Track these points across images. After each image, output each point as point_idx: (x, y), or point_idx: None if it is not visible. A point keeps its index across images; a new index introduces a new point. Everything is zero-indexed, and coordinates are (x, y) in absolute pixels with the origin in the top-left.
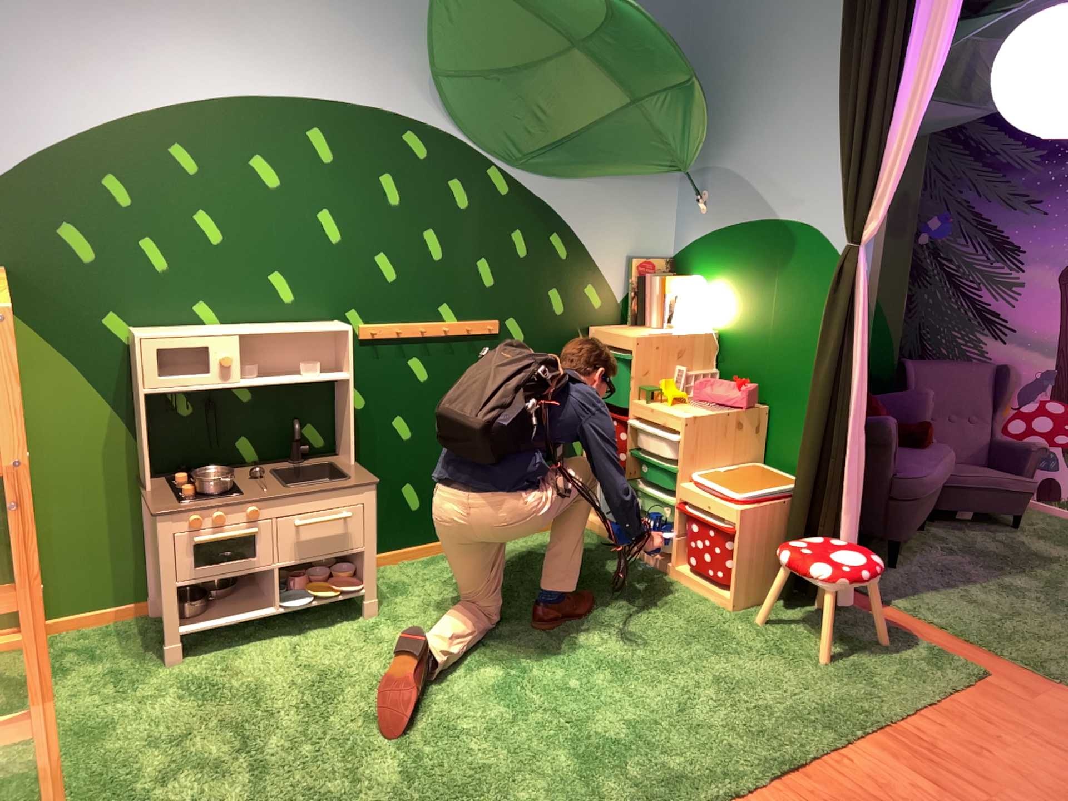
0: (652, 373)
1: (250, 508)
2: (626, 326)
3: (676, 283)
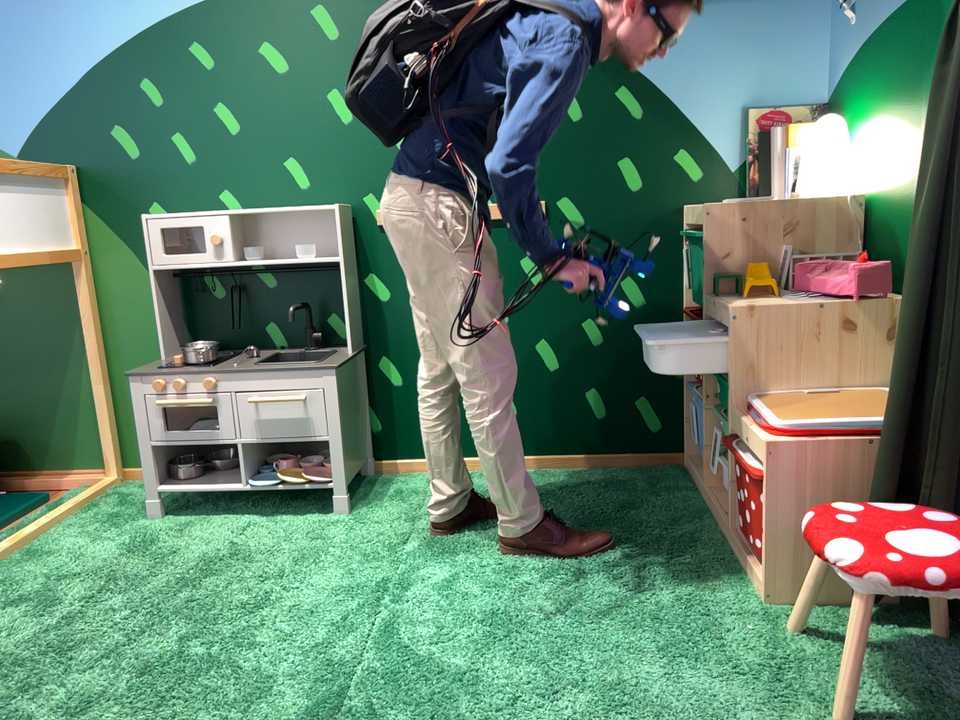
0: (741, 255)
1: (200, 380)
2: (745, 201)
3: (814, 130)
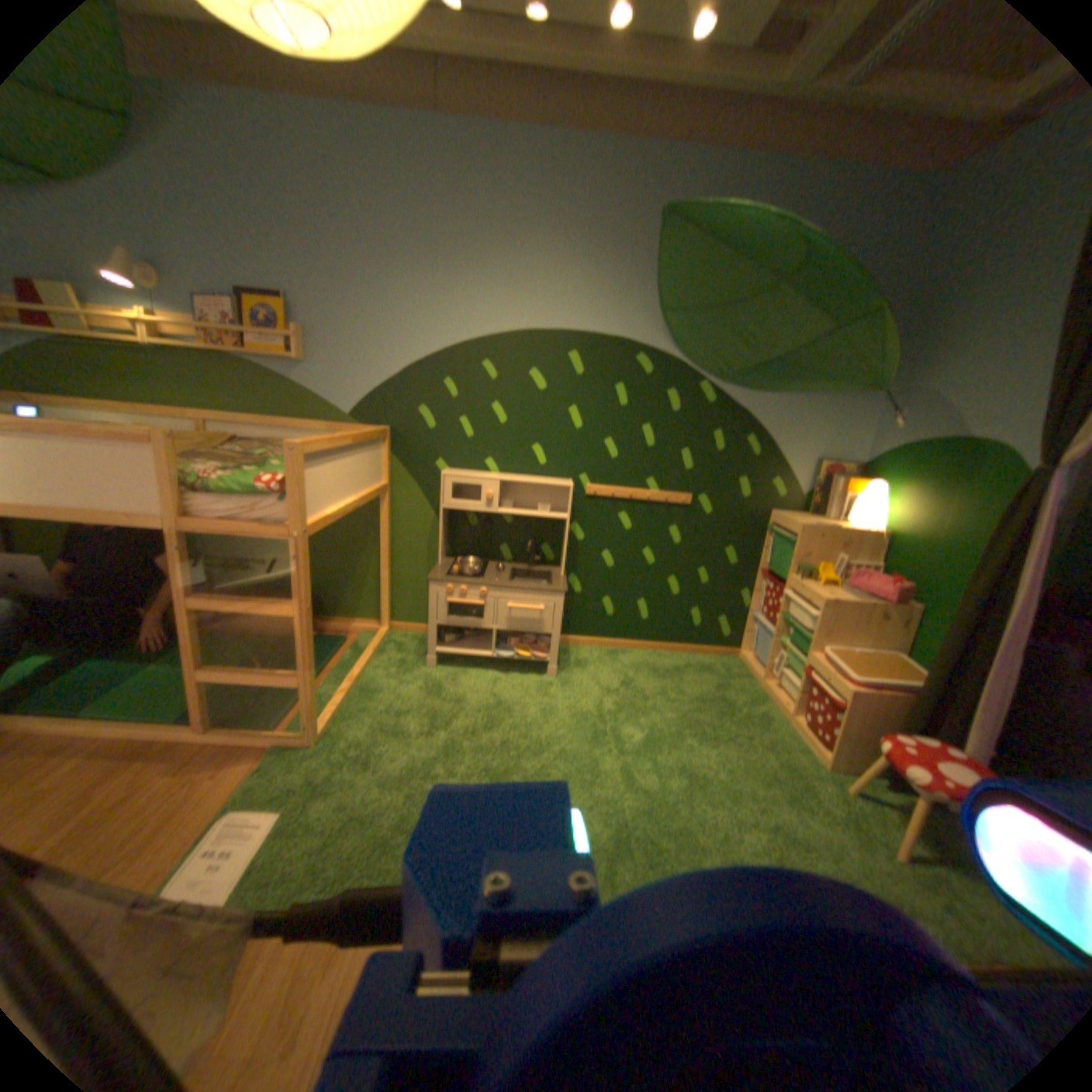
0: (813, 554)
1: (475, 588)
2: (806, 512)
3: (860, 482)
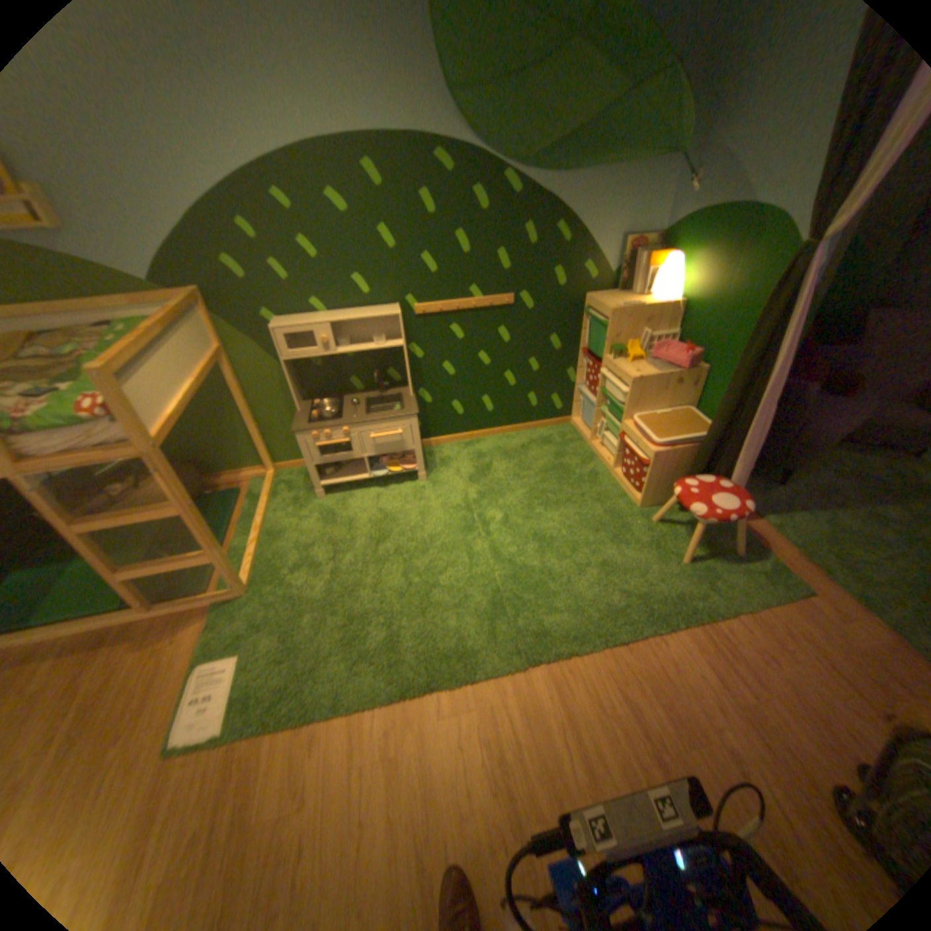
0: (624, 336)
1: (340, 430)
2: (618, 292)
3: (663, 257)
